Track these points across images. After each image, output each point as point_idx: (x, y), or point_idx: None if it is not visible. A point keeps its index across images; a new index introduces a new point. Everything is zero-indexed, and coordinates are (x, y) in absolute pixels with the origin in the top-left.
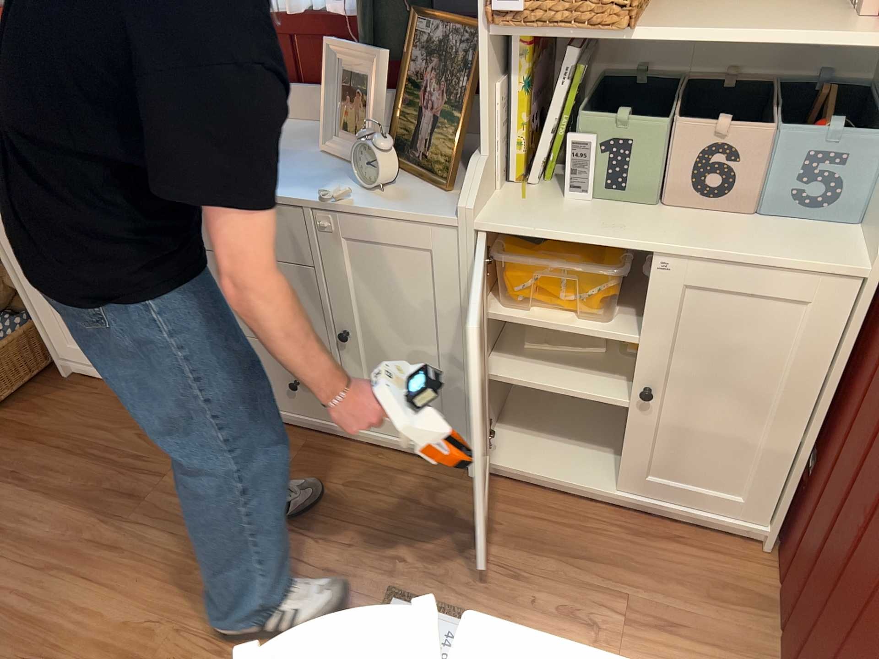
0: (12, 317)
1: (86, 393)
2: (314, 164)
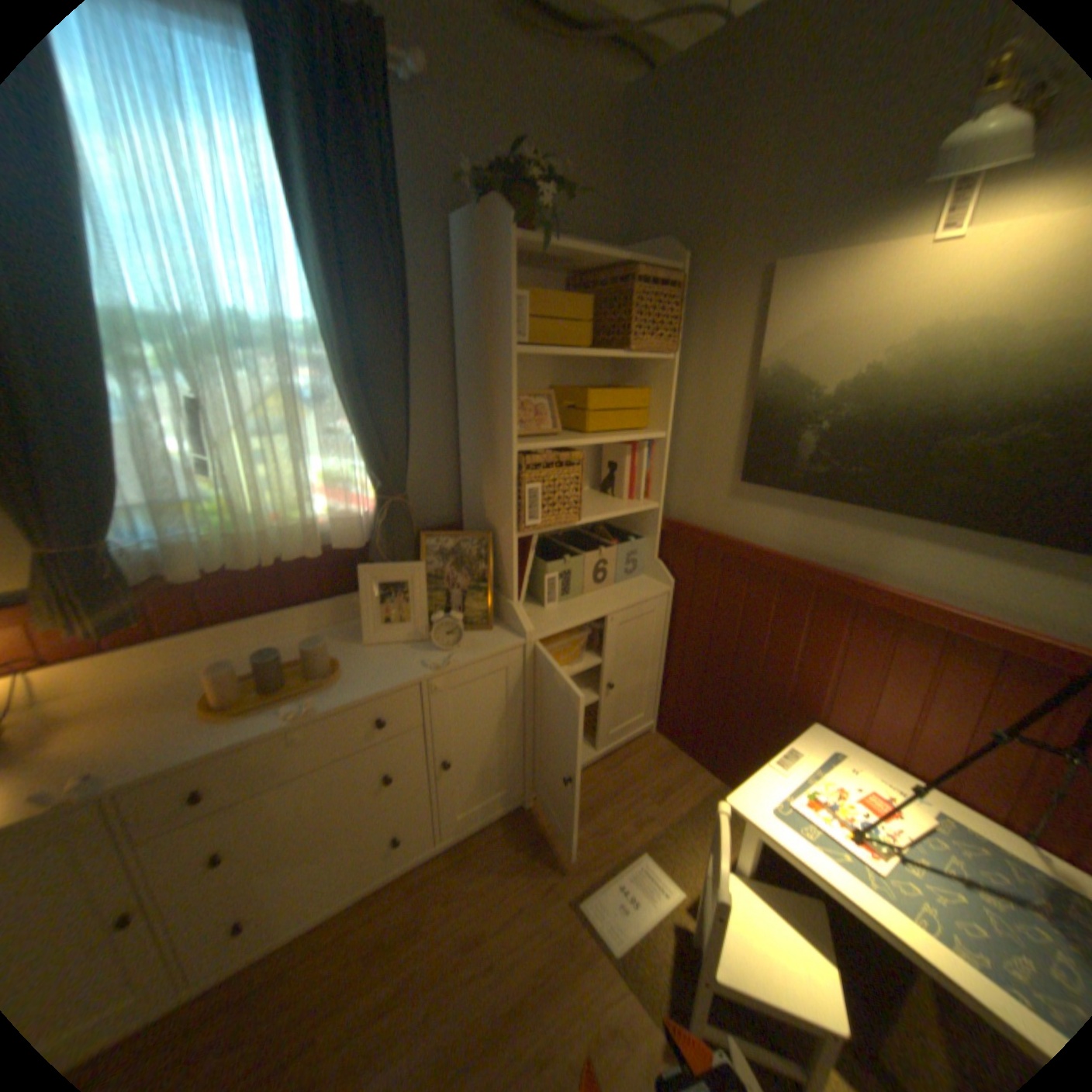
0: None
1: None
2: (369, 656)
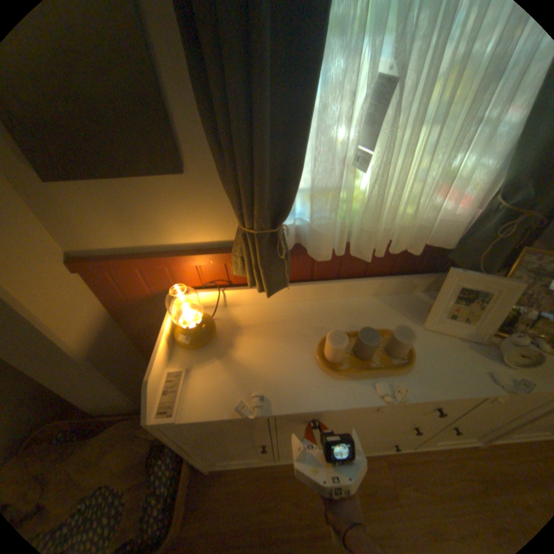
0: (156, 465)
1: (227, 486)
2: (434, 342)
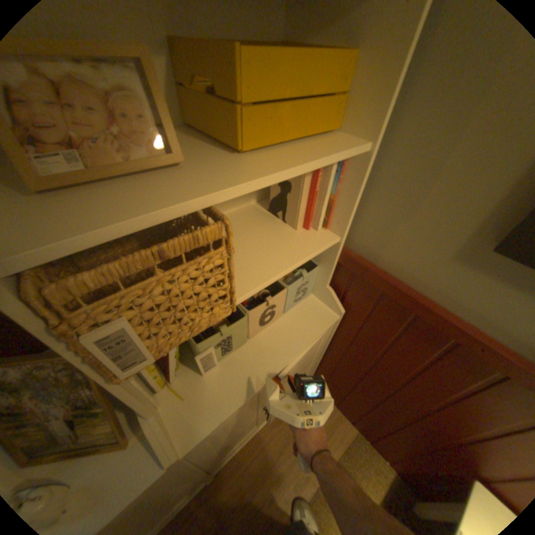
0: None
1: None
2: None
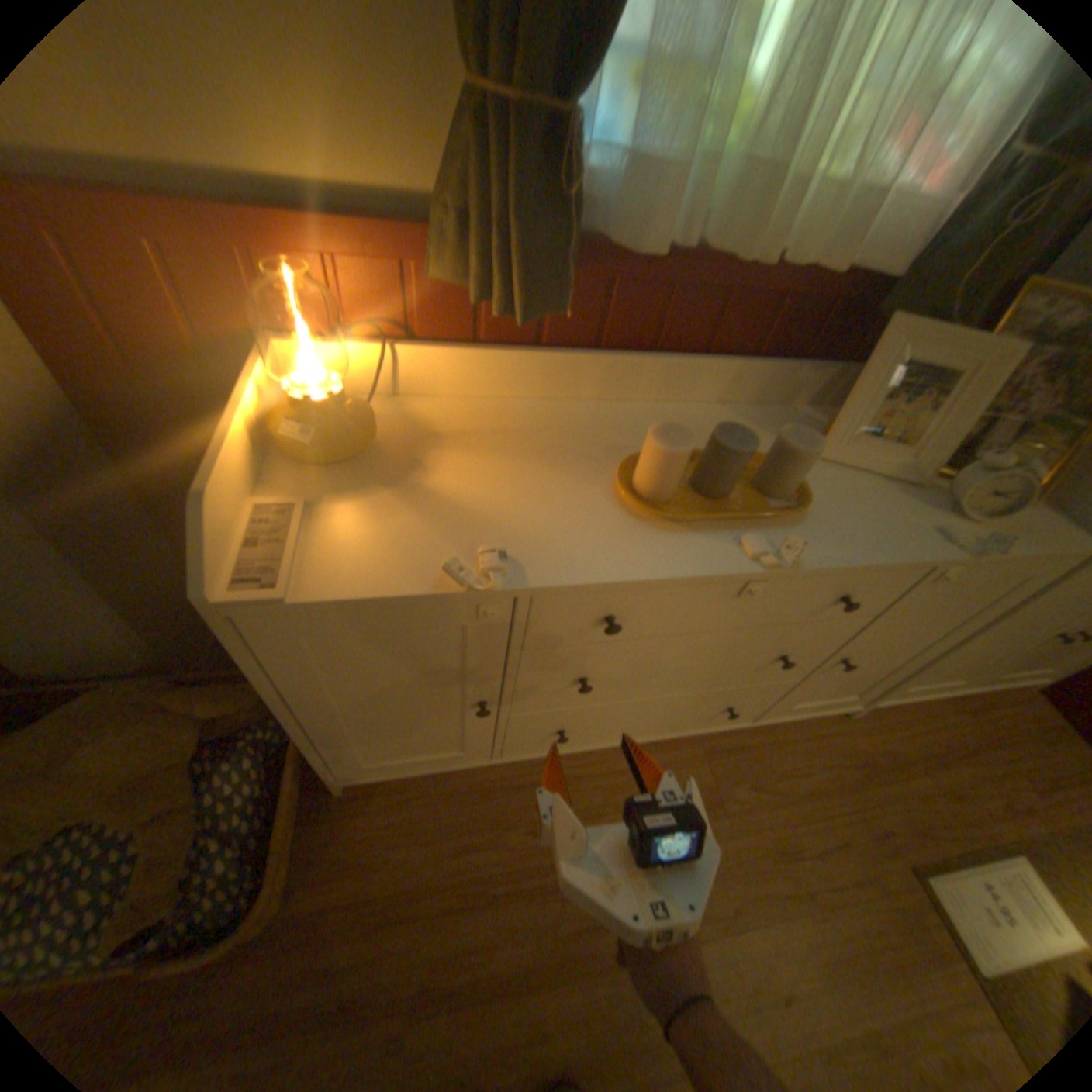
0: (218, 773)
1: (387, 814)
2: (837, 481)
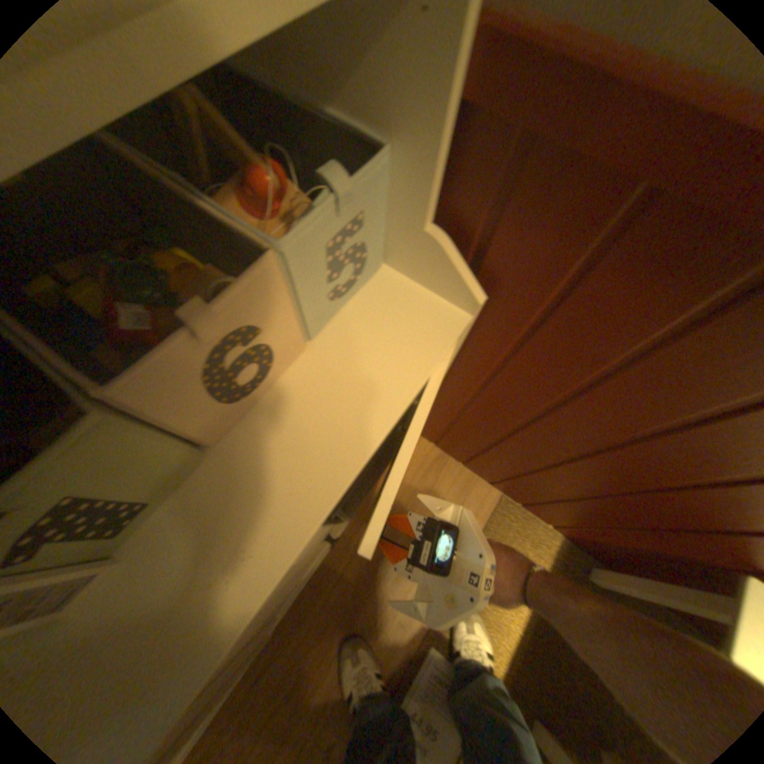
0: None
1: None
2: None
